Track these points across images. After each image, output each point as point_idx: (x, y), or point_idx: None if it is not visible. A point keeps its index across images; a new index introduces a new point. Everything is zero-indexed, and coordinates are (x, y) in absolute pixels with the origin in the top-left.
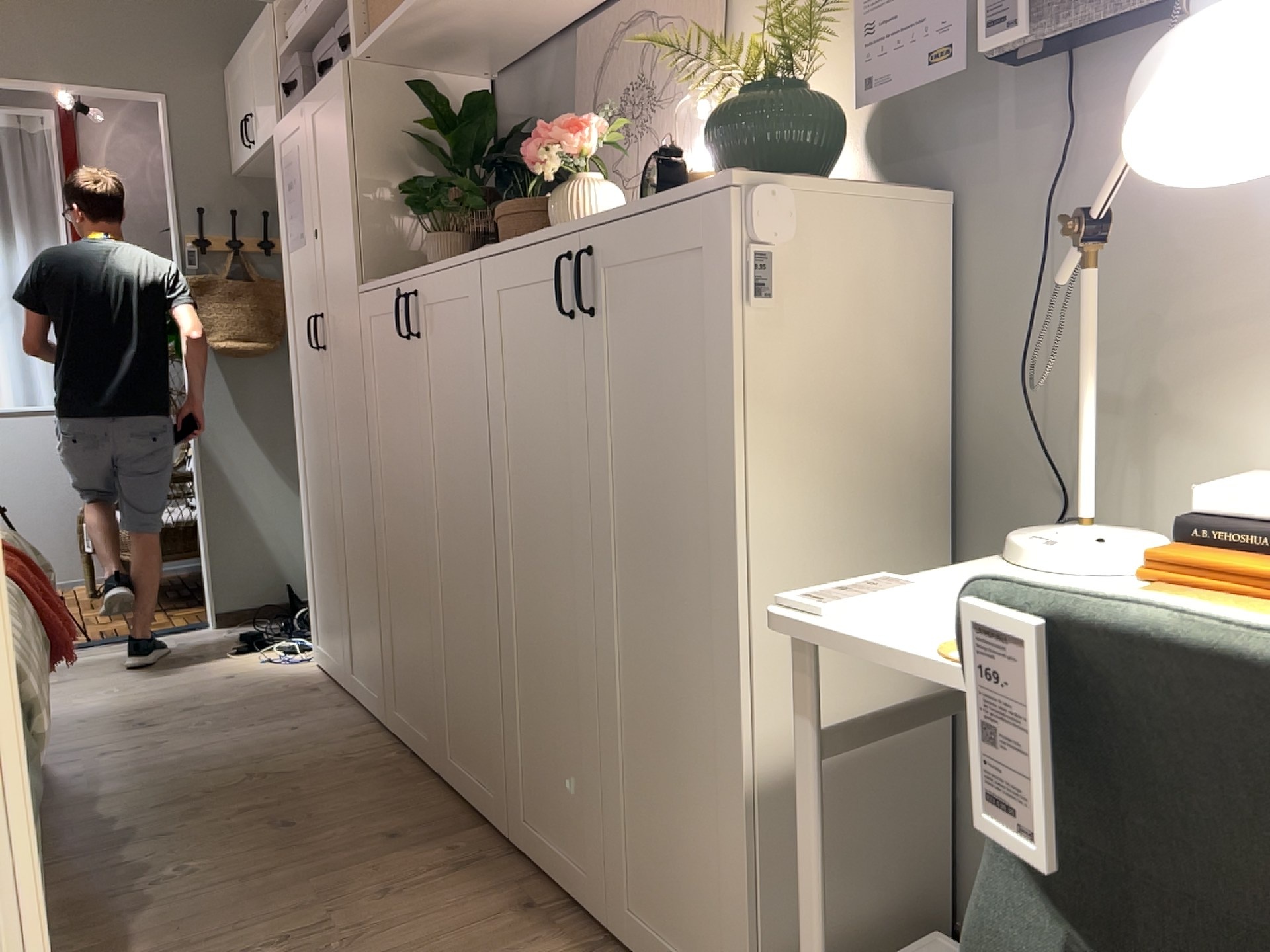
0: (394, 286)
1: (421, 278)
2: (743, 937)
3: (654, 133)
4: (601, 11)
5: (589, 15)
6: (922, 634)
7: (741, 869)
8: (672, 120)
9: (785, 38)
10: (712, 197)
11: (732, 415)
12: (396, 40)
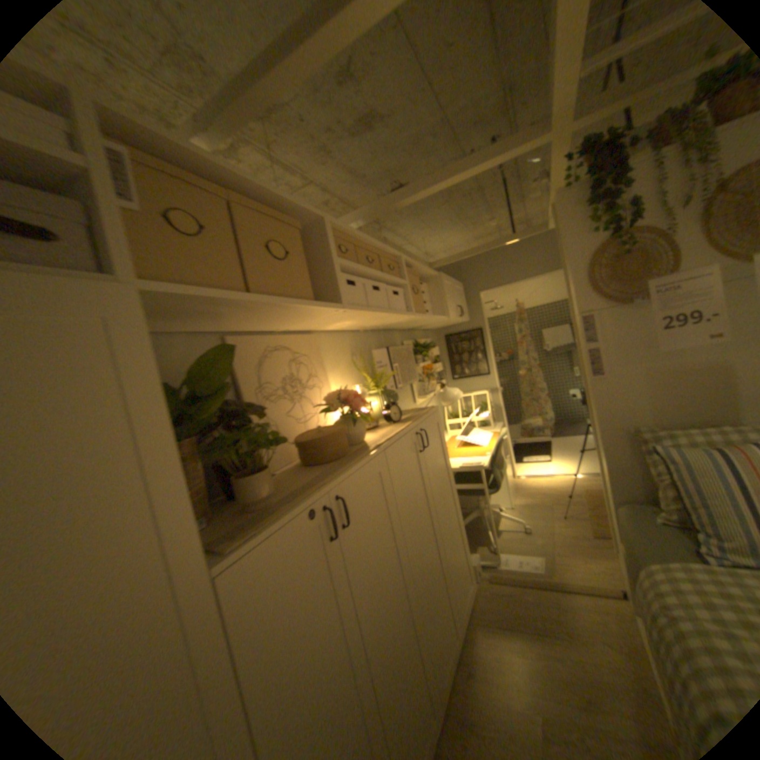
0: (309, 506)
1: (344, 480)
2: (469, 561)
3: (309, 397)
4: (240, 332)
5: (243, 332)
6: (477, 459)
7: (466, 546)
8: (319, 393)
9: (365, 375)
10: (436, 410)
11: (447, 452)
12: (202, 300)
